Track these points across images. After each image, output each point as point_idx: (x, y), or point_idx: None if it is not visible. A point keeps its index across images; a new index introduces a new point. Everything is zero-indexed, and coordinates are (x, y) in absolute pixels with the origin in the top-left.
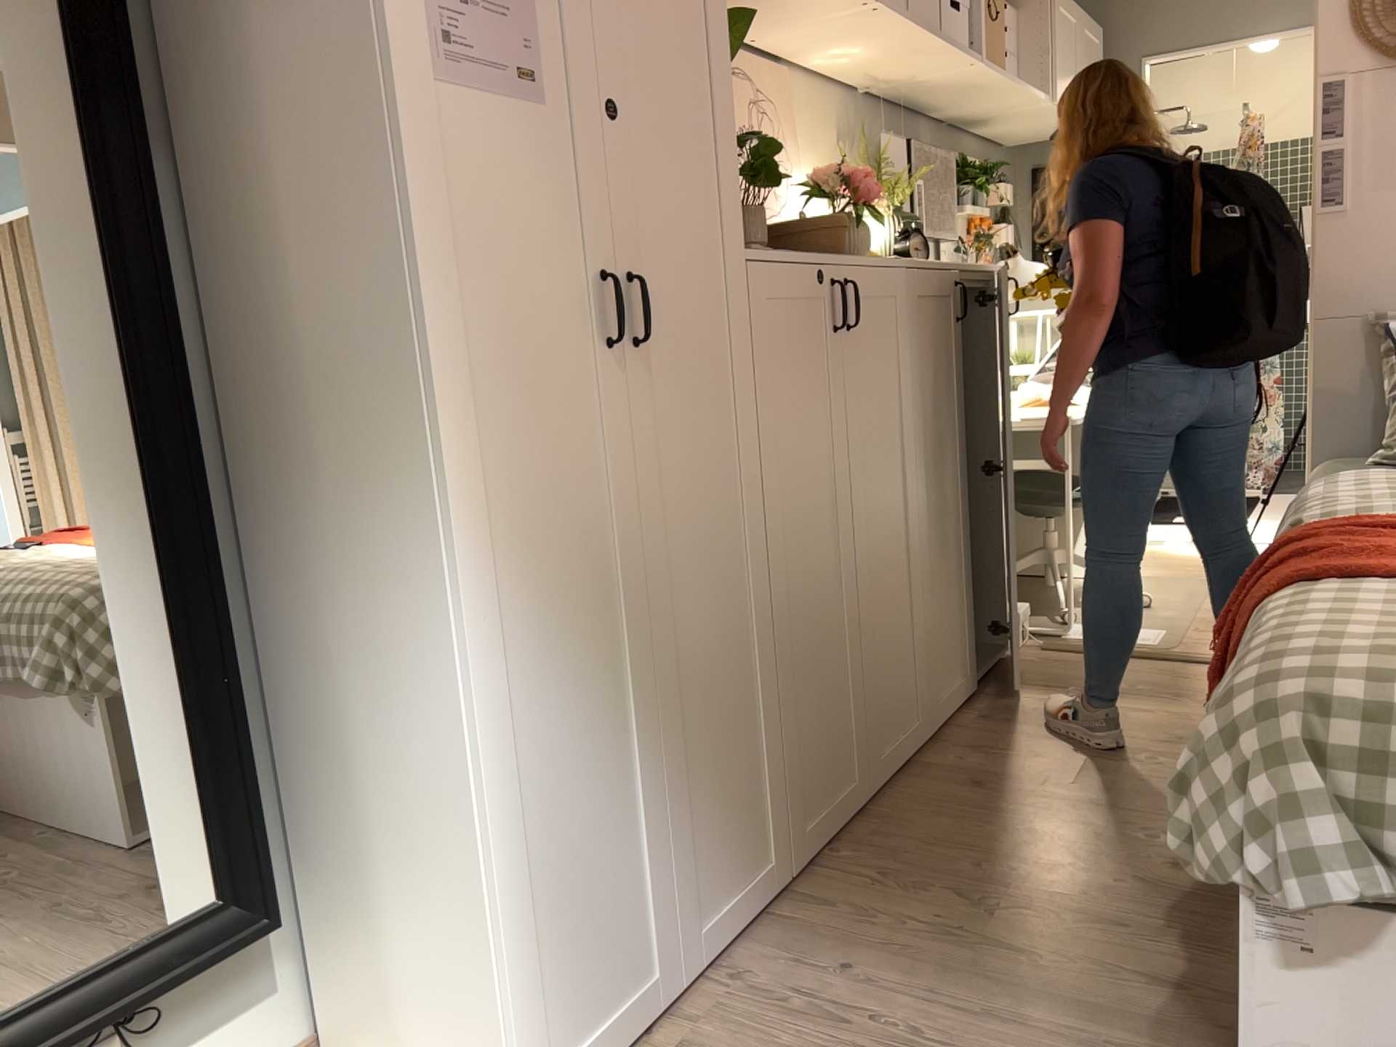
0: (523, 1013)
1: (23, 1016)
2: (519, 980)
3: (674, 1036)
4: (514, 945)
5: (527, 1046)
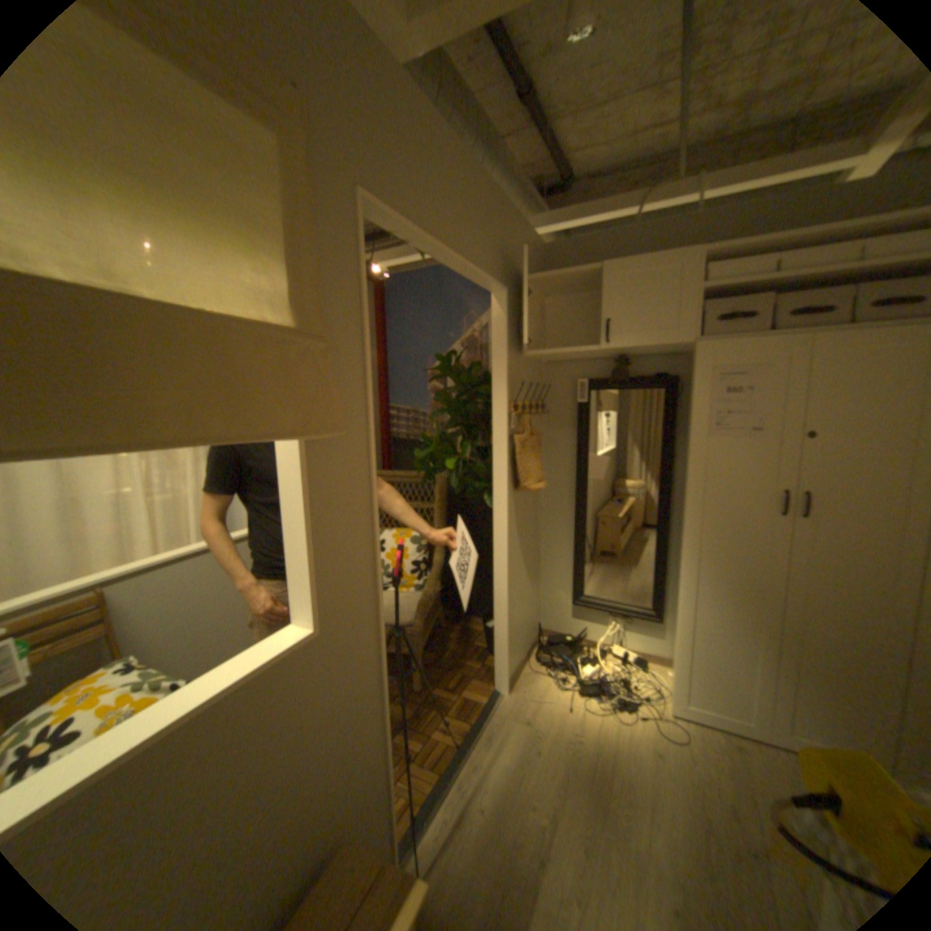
0: (680, 685)
1: (604, 604)
2: (681, 675)
3: (747, 749)
4: (681, 666)
5: (680, 694)
